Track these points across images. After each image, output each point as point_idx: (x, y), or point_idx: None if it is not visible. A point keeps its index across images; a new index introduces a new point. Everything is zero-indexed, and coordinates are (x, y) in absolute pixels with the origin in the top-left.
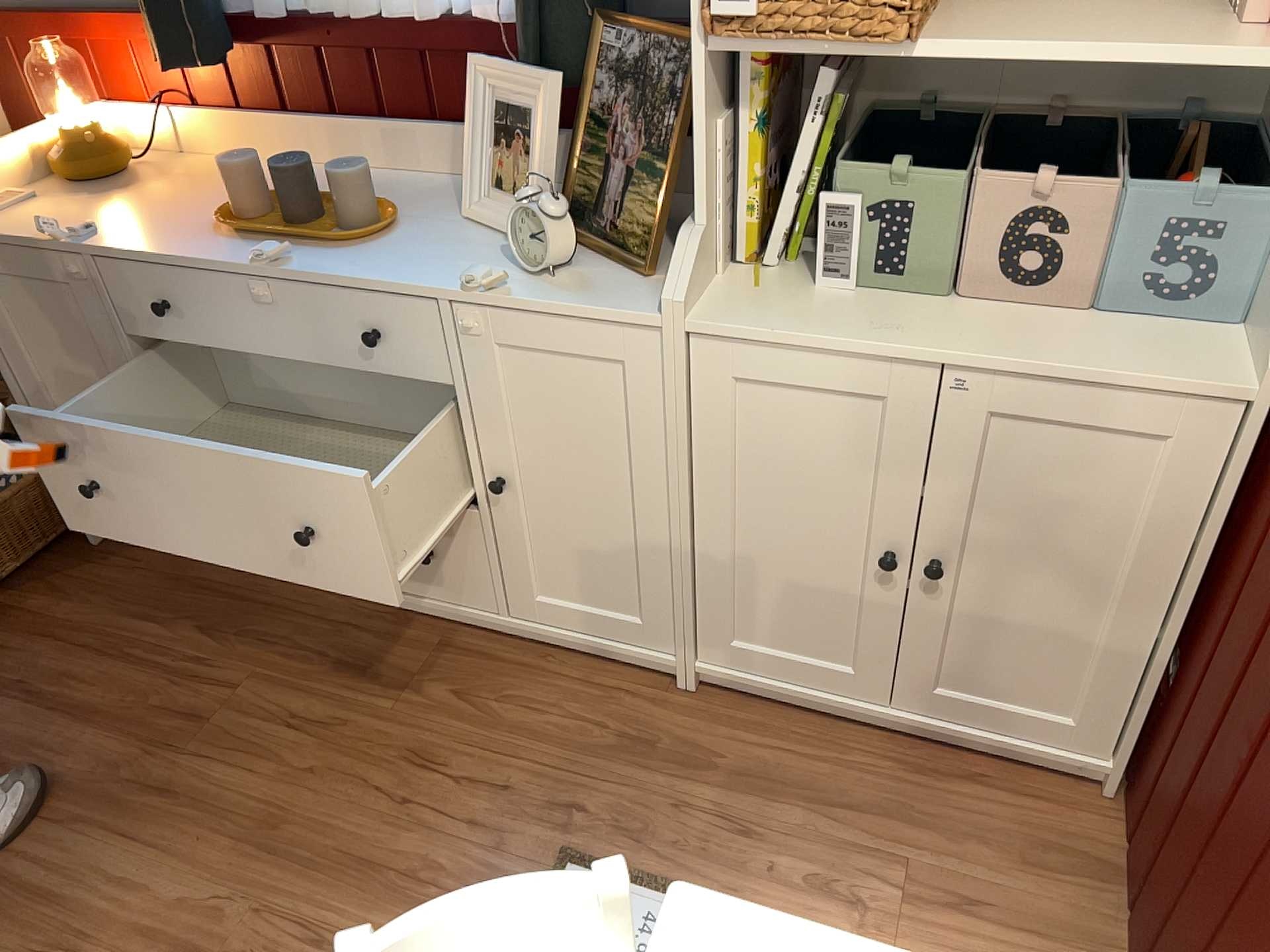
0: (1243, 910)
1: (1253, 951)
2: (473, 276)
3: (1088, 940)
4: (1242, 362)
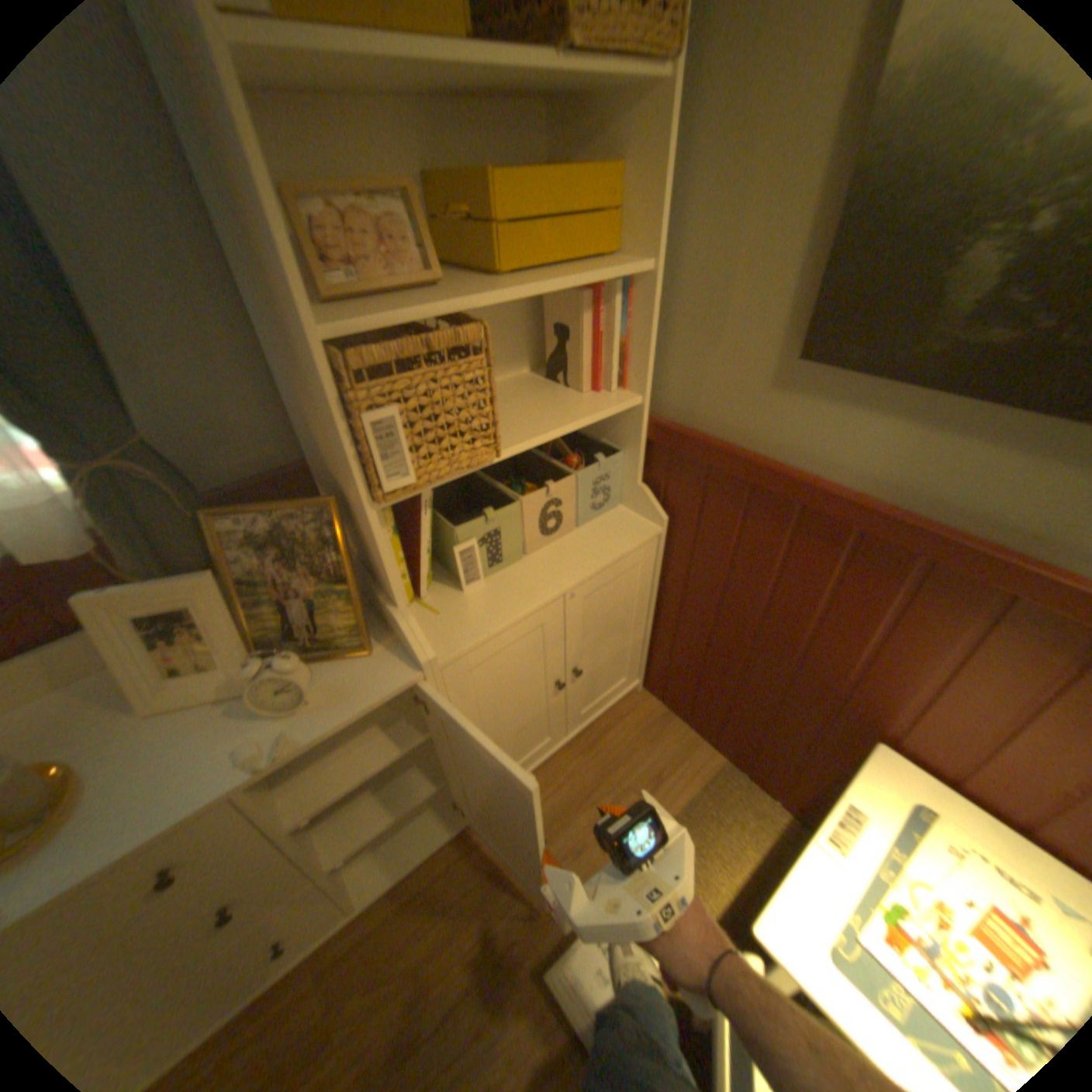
0: (801, 705)
1: (821, 715)
2: (241, 760)
3: (696, 749)
4: (647, 518)
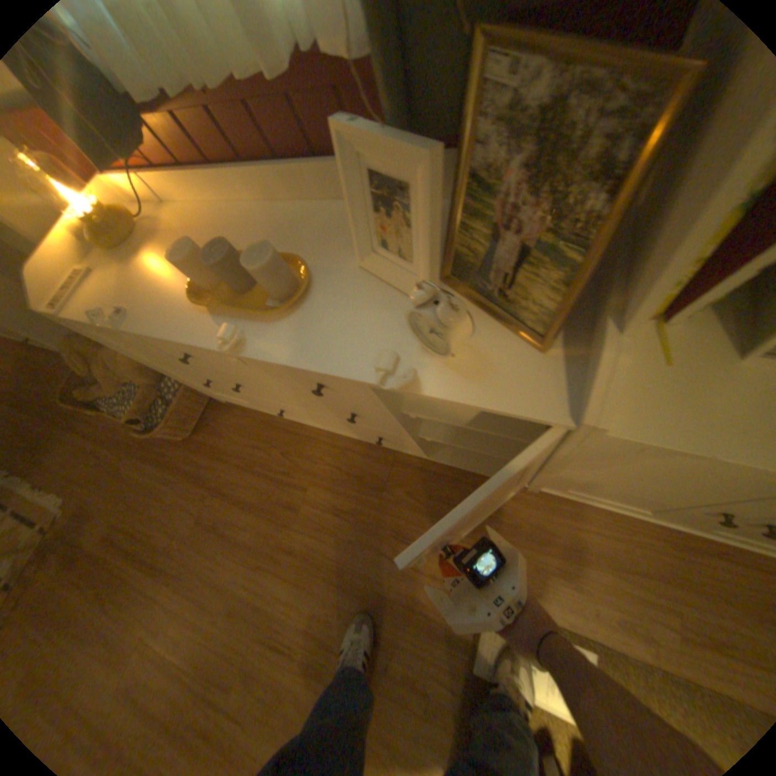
0: None
1: None
2: (380, 364)
3: None
4: None
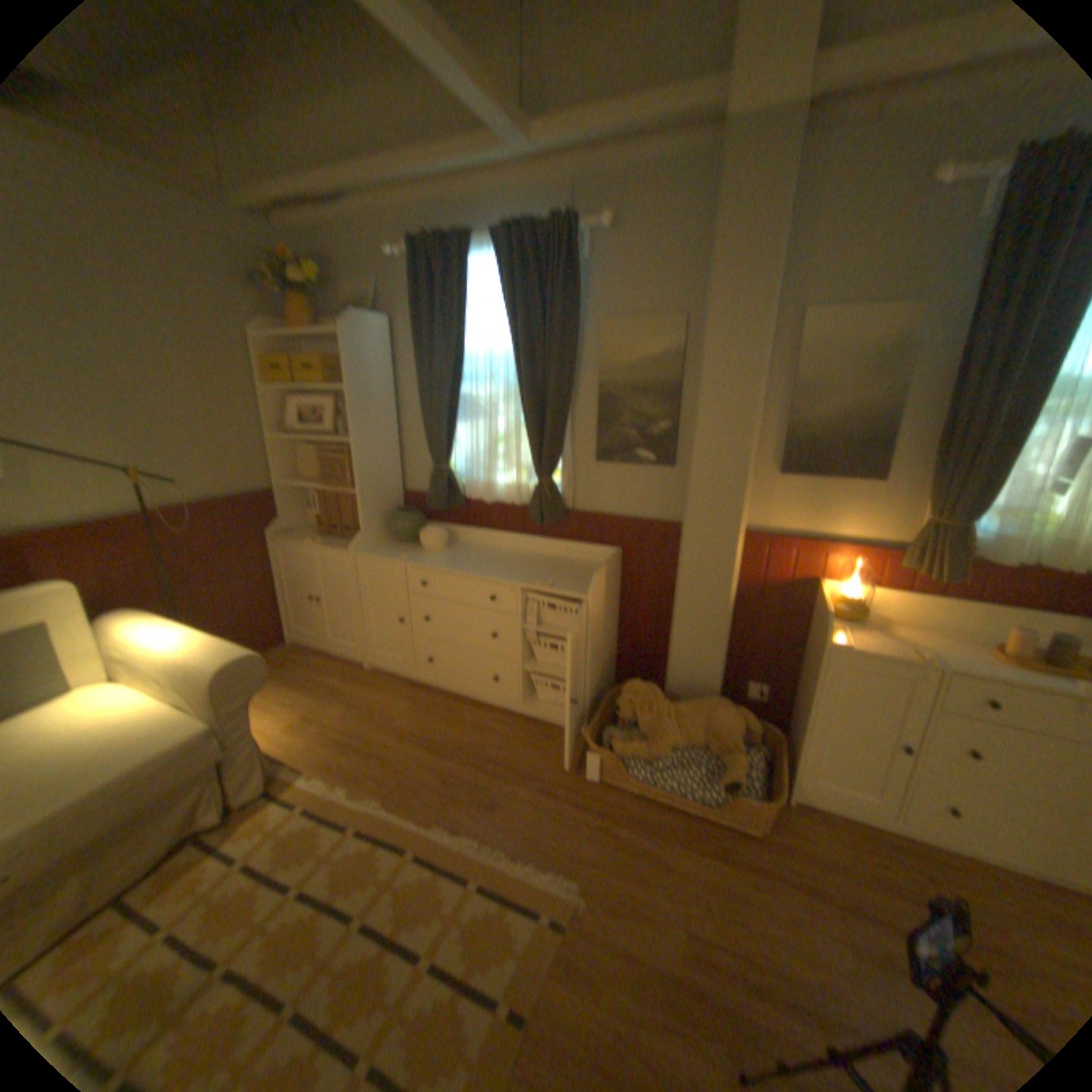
0: None
1: None
2: None
3: None
4: None
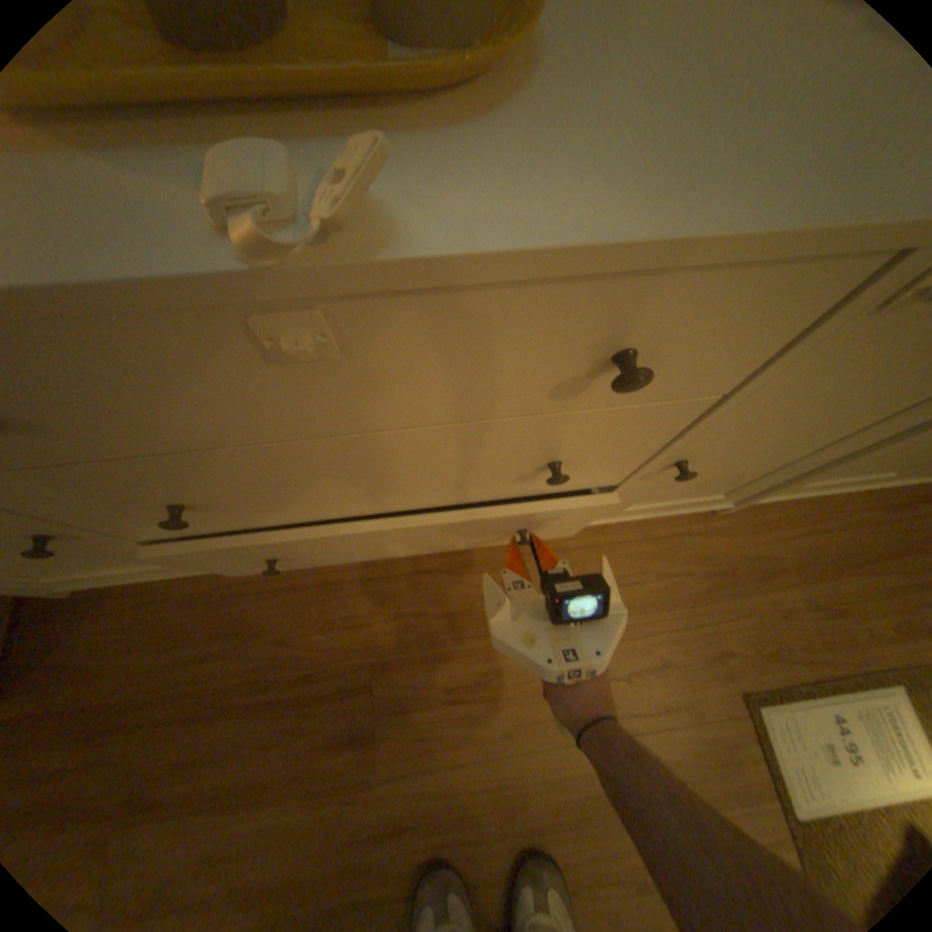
0: None
1: None
2: None
3: None
4: None
